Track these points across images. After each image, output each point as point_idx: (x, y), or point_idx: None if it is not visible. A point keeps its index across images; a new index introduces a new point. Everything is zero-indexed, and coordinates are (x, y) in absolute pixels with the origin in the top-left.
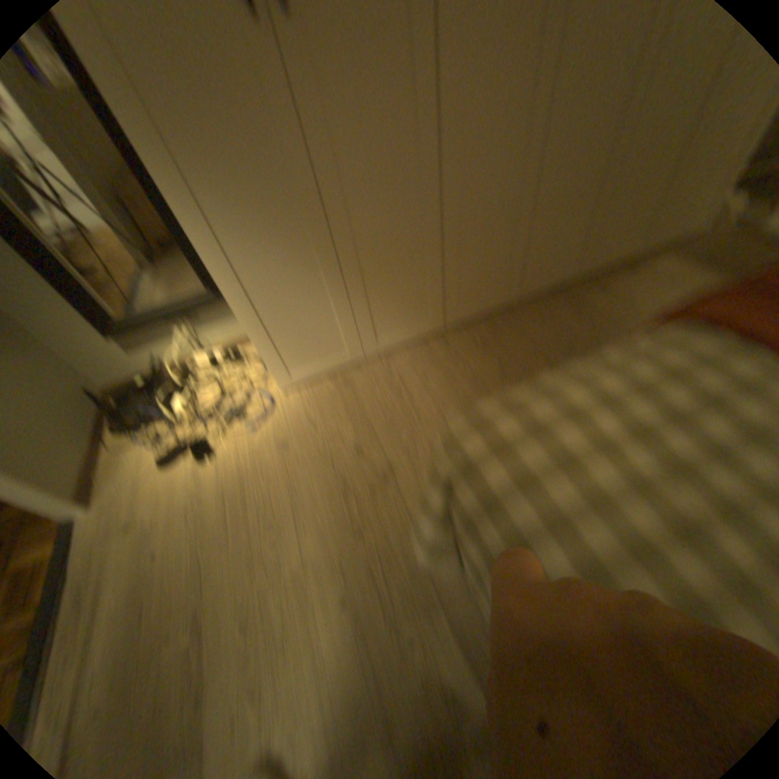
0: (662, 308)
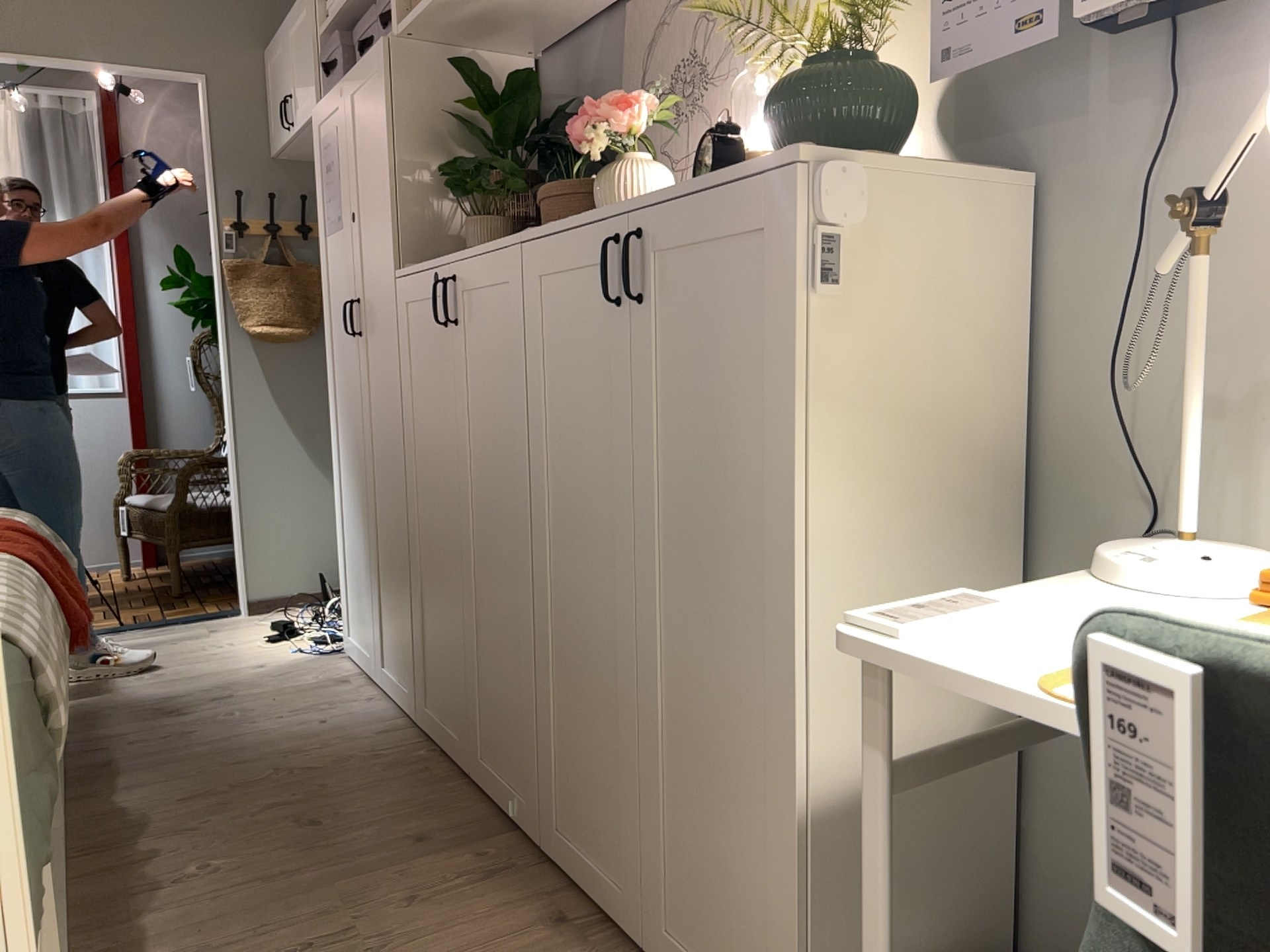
0: (379, 942)
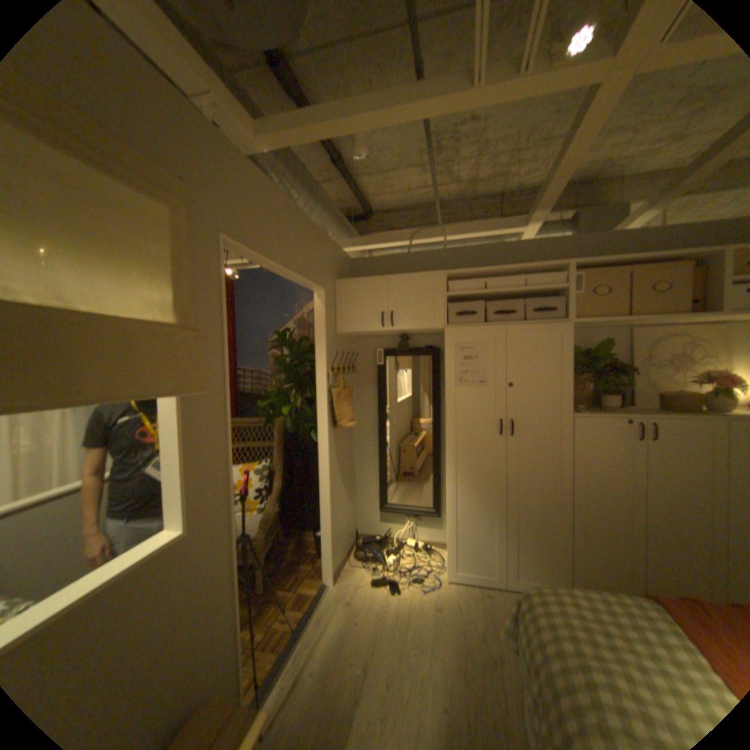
0: None
